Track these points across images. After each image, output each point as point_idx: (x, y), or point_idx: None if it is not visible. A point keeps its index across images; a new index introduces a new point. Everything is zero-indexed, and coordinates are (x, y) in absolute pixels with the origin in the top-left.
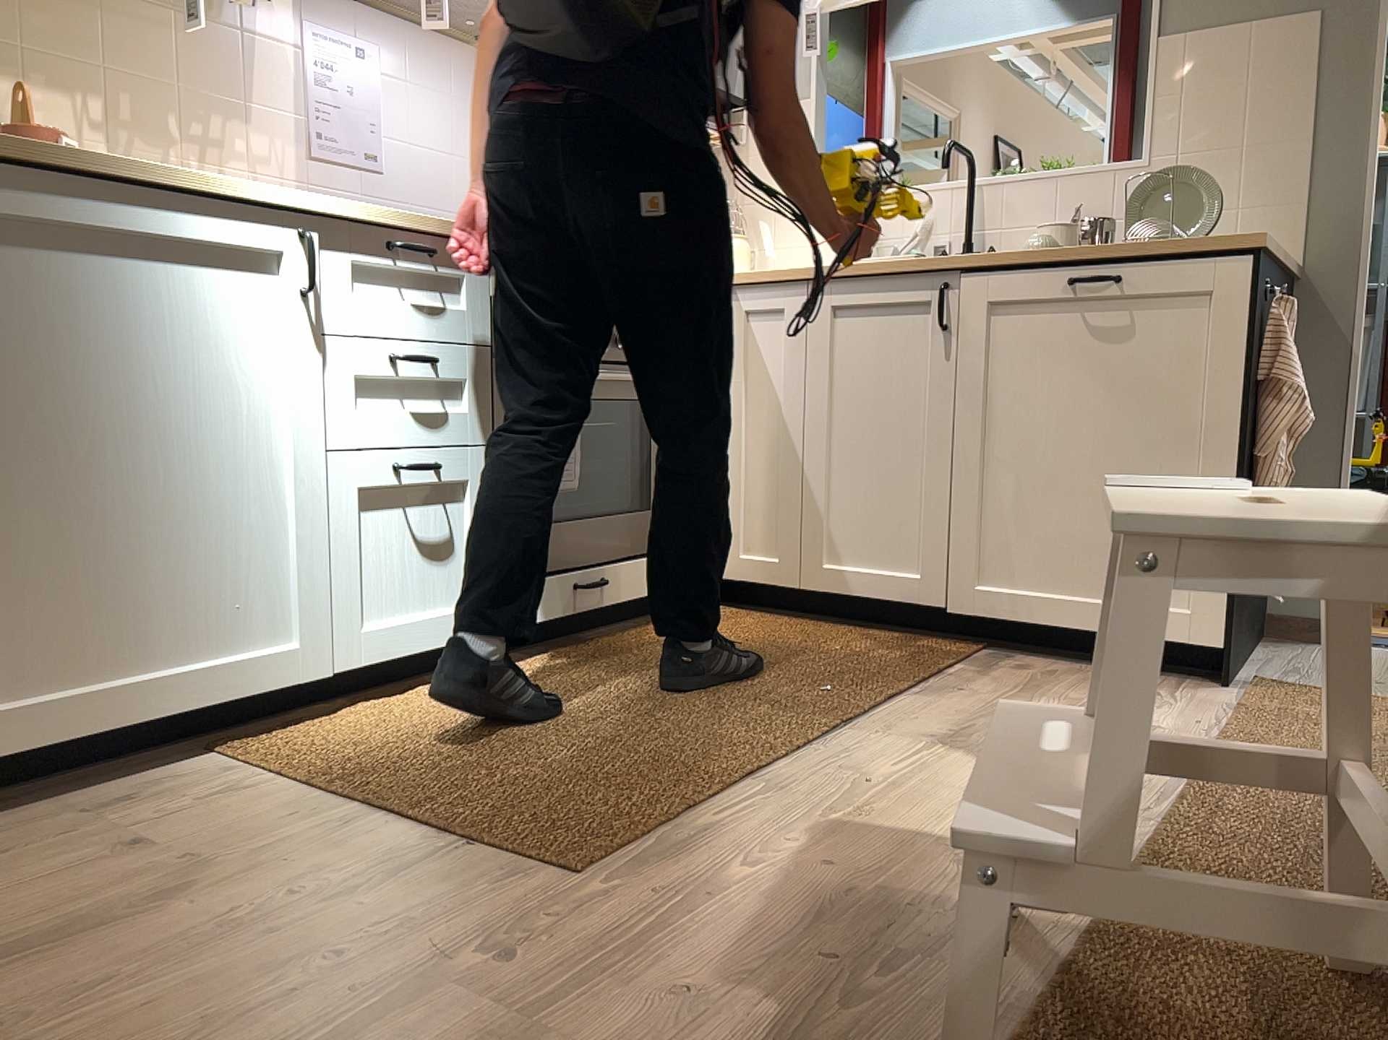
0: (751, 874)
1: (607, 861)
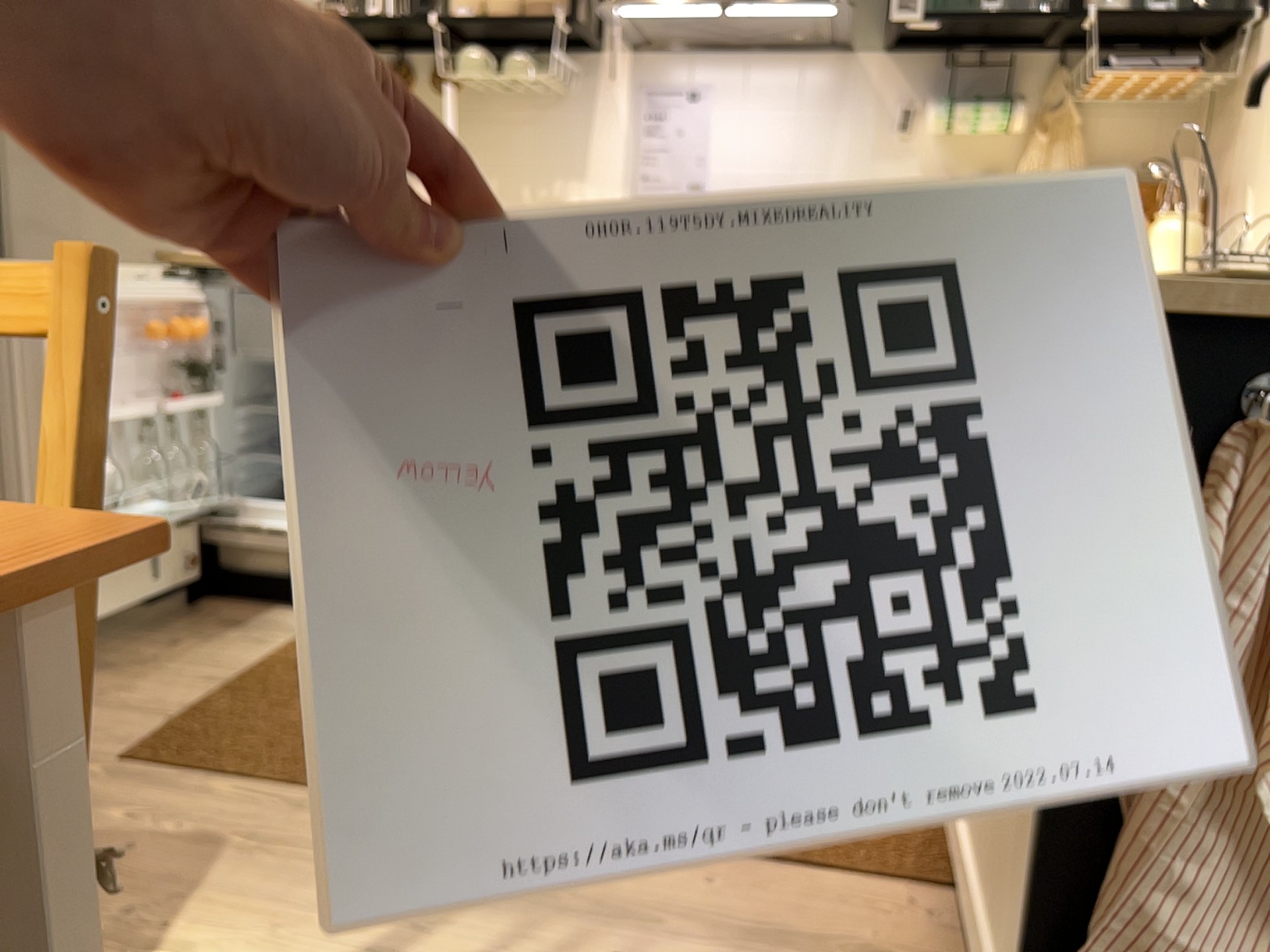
0: (126, 827)
1: (133, 766)
